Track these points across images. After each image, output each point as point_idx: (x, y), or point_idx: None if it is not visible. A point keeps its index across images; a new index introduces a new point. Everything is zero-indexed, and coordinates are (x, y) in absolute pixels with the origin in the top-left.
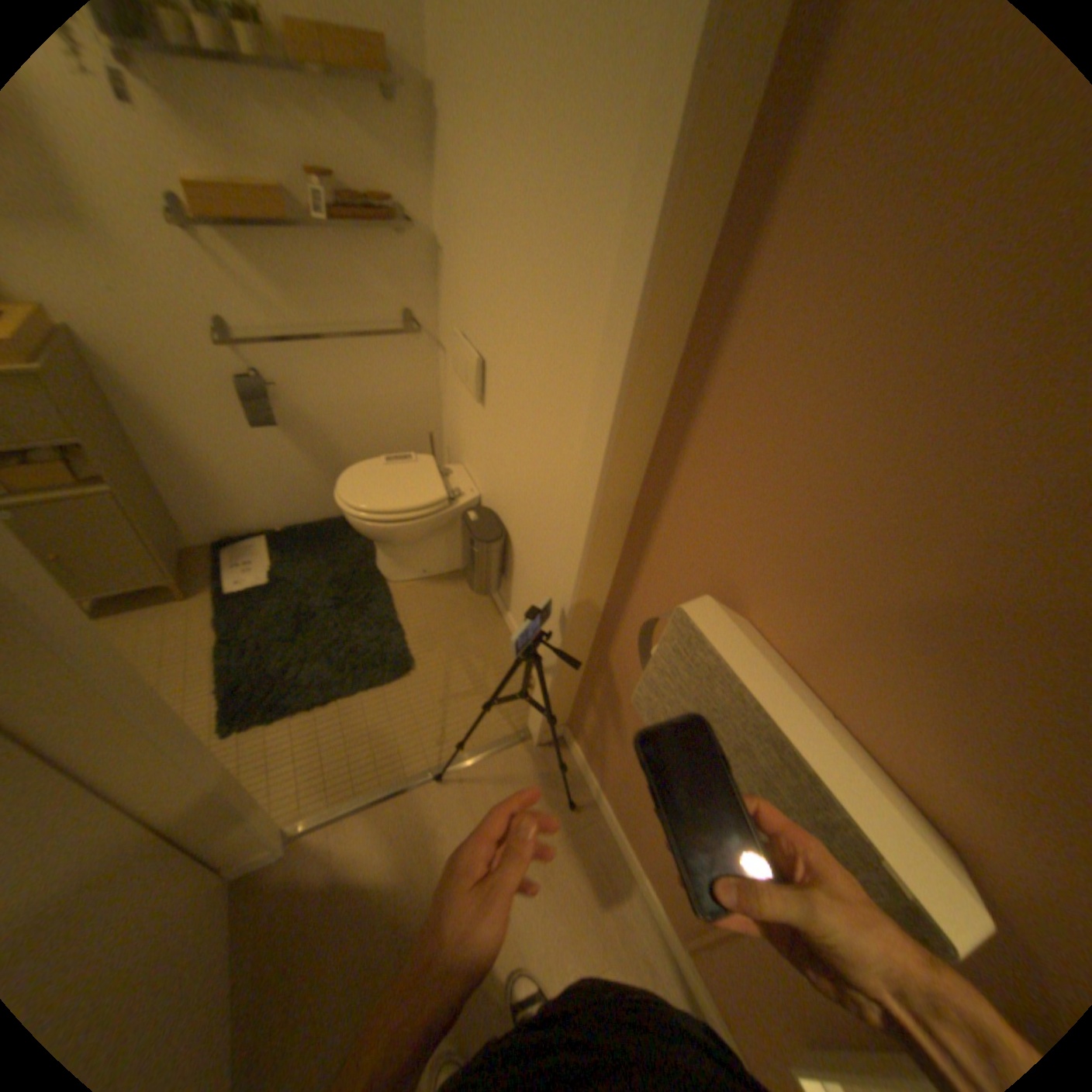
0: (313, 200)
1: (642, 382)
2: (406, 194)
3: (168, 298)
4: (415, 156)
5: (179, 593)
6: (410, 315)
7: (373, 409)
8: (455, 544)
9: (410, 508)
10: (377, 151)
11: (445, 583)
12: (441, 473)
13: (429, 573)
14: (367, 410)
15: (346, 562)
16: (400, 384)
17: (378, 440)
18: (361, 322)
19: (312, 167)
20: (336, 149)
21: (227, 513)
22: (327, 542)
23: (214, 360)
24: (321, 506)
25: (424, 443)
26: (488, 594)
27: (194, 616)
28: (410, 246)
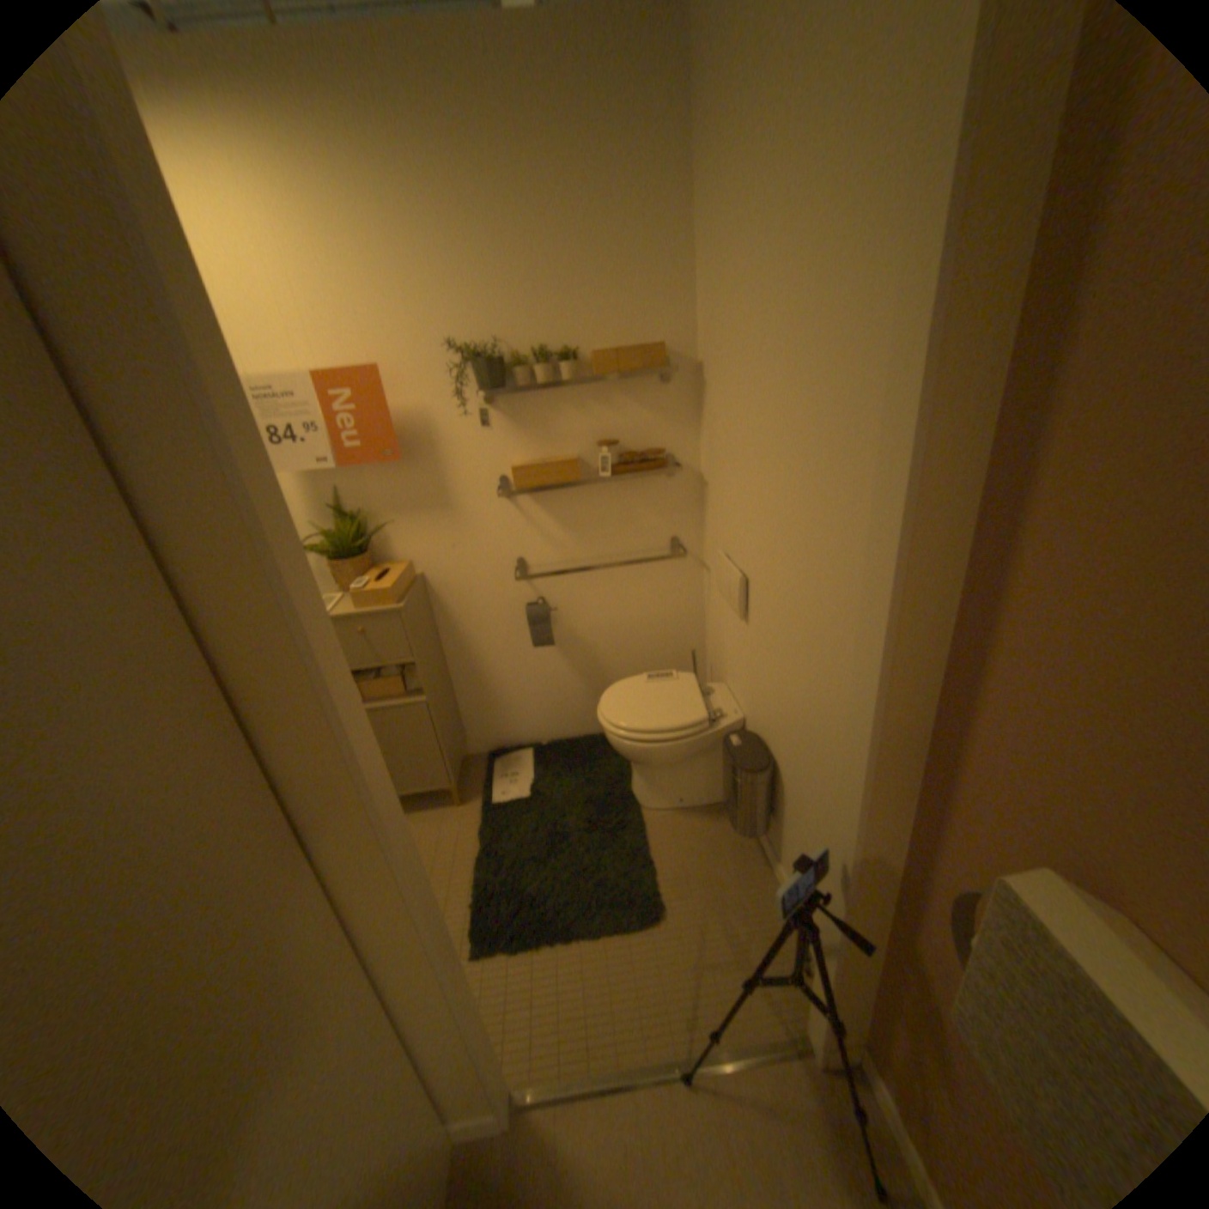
0: (602, 463)
1: (922, 597)
2: (677, 446)
3: (490, 548)
4: (687, 417)
5: (459, 799)
6: (677, 542)
7: (639, 629)
8: (717, 772)
9: (669, 728)
10: (655, 419)
11: (704, 817)
12: (703, 693)
13: (687, 804)
14: (633, 629)
15: (603, 782)
16: (665, 604)
17: (642, 658)
18: (633, 552)
19: (603, 440)
20: (622, 425)
21: (506, 725)
22: (587, 760)
23: (515, 592)
24: (584, 722)
25: (687, 661)
26: (754, 837)
27: (466, 823)
28: (679, 486)
